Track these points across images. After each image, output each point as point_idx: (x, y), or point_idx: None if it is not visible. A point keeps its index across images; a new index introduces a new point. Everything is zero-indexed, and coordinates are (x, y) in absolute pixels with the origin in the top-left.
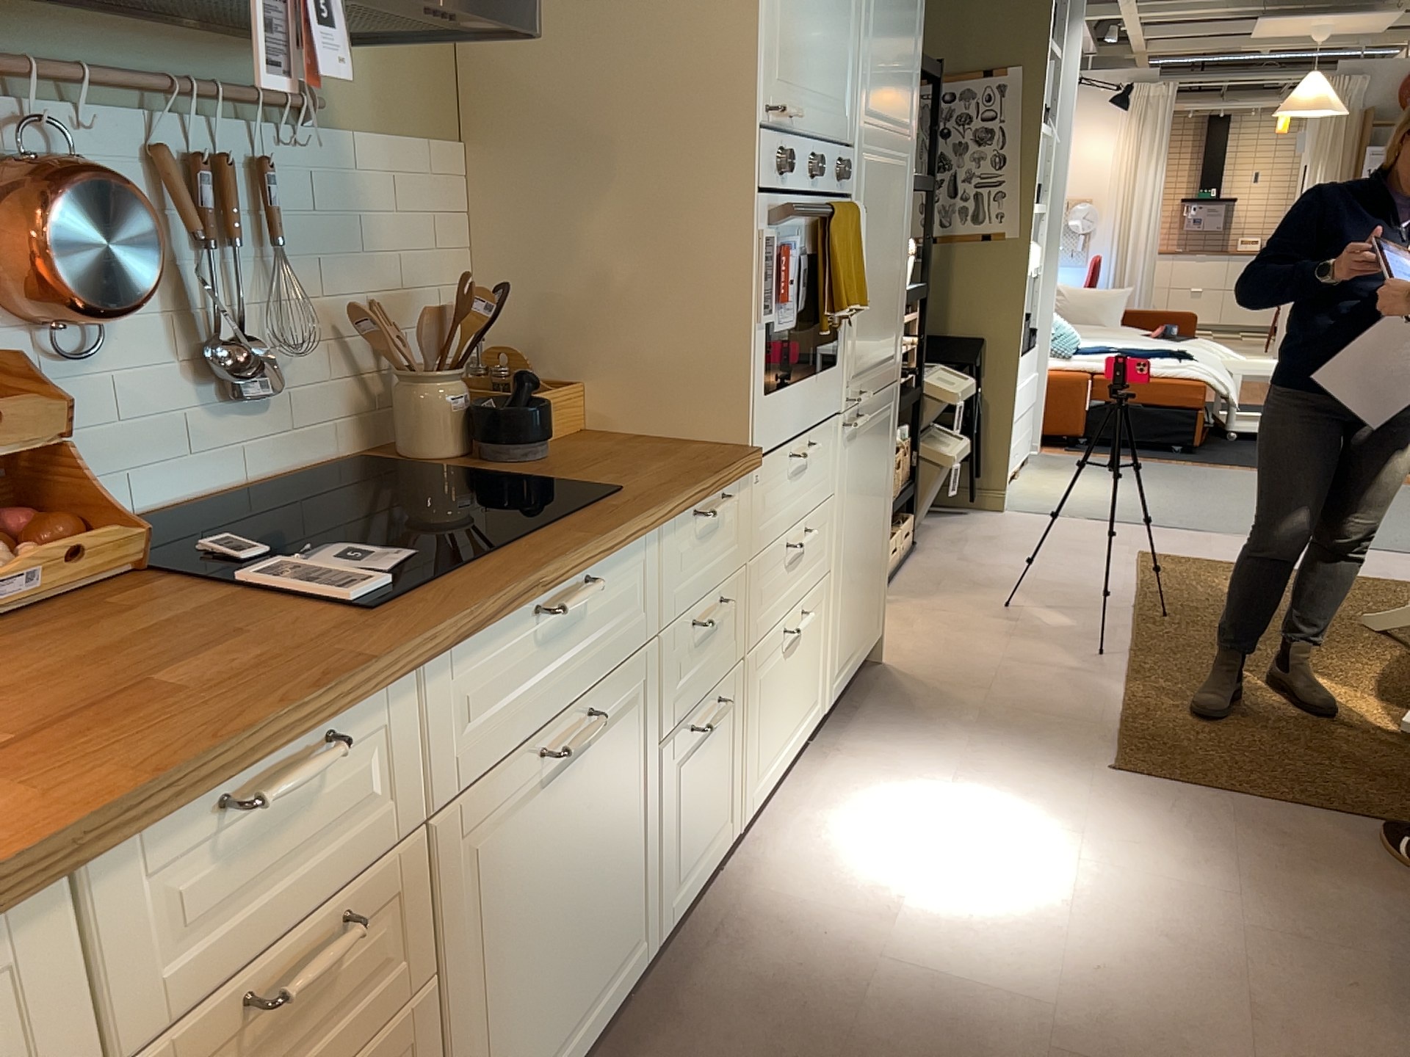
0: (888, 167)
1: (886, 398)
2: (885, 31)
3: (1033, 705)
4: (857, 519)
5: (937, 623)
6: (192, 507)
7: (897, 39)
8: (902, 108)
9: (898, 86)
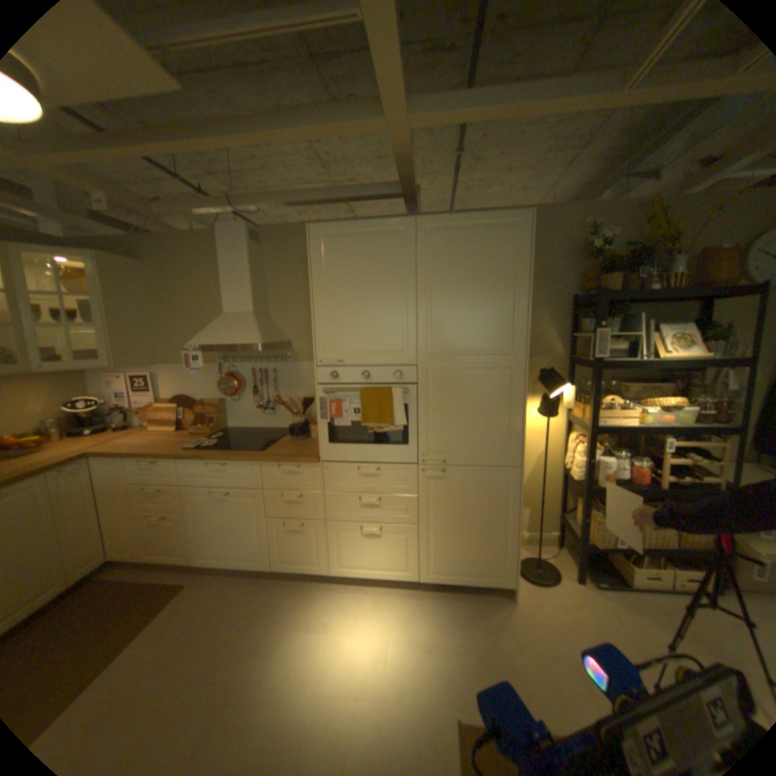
0: (473, 367)
1: (494, 471)
2: (453, 314)
3: (516, 679)
4: (453, 515)
5: (595, 622)
6: (255, 429)
7: (474, 313)
8: (492, 340)
9: (484, 331)
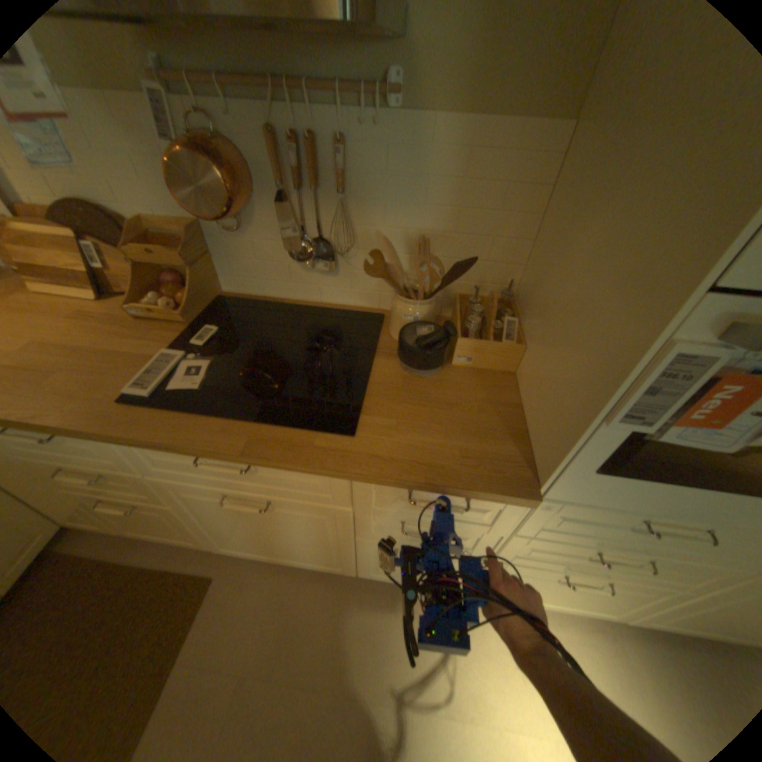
0: None
1: None
2: None
3: None
4: None
5: None
6: (288, 302)
7: None
8: None
9: None
